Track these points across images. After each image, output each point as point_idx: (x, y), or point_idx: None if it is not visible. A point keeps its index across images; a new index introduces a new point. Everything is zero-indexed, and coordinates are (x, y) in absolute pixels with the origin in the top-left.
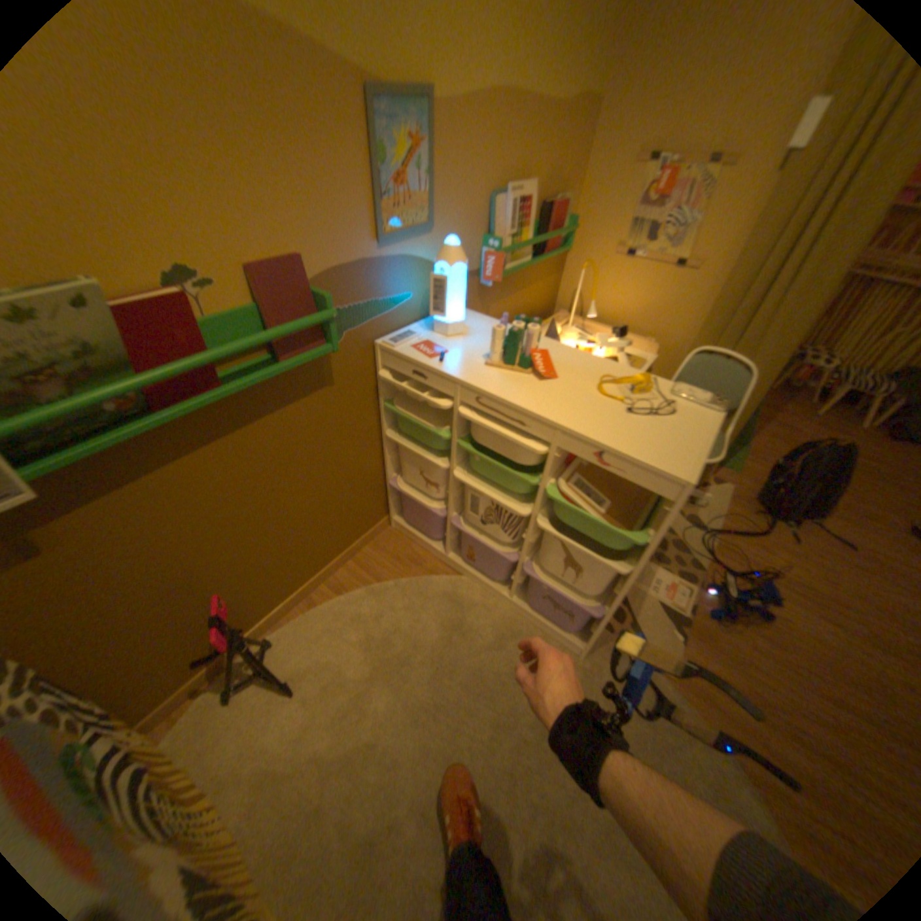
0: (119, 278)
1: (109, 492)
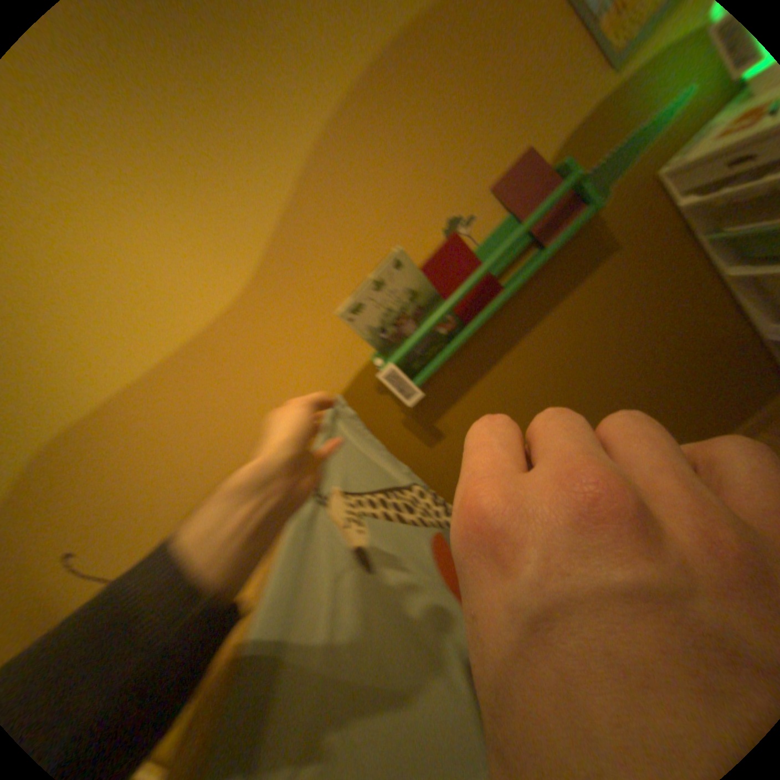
0: (420, 247)
1: (463, 393)
